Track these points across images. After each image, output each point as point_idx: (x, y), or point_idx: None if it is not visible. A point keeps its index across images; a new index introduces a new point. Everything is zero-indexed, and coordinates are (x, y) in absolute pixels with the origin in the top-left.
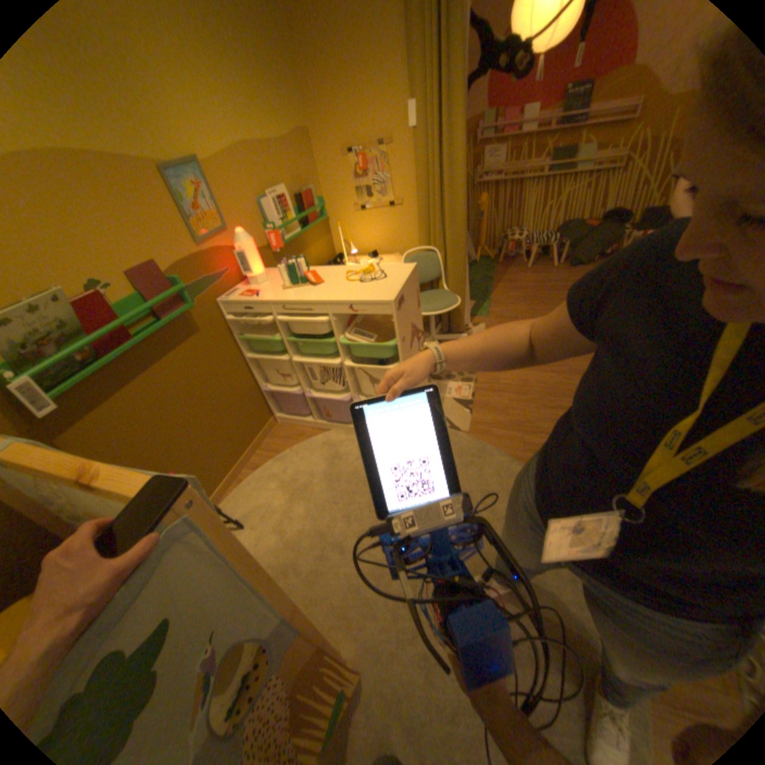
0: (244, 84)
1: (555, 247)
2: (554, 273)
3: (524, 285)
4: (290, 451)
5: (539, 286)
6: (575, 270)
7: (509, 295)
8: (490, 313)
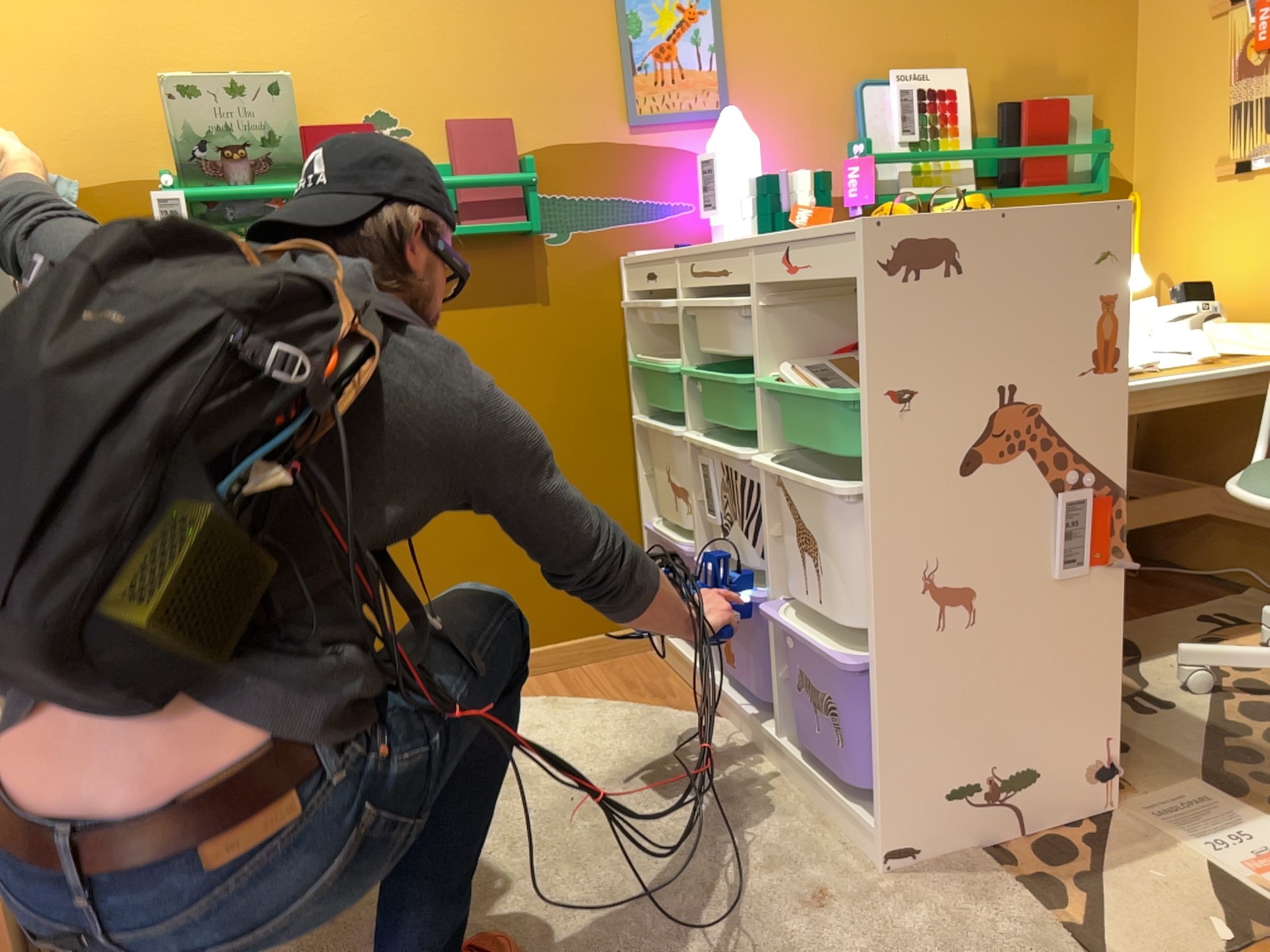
0: None
1: None
2: None
3: None
4: (592, 704)
5: None
6: None
7: None
8: None
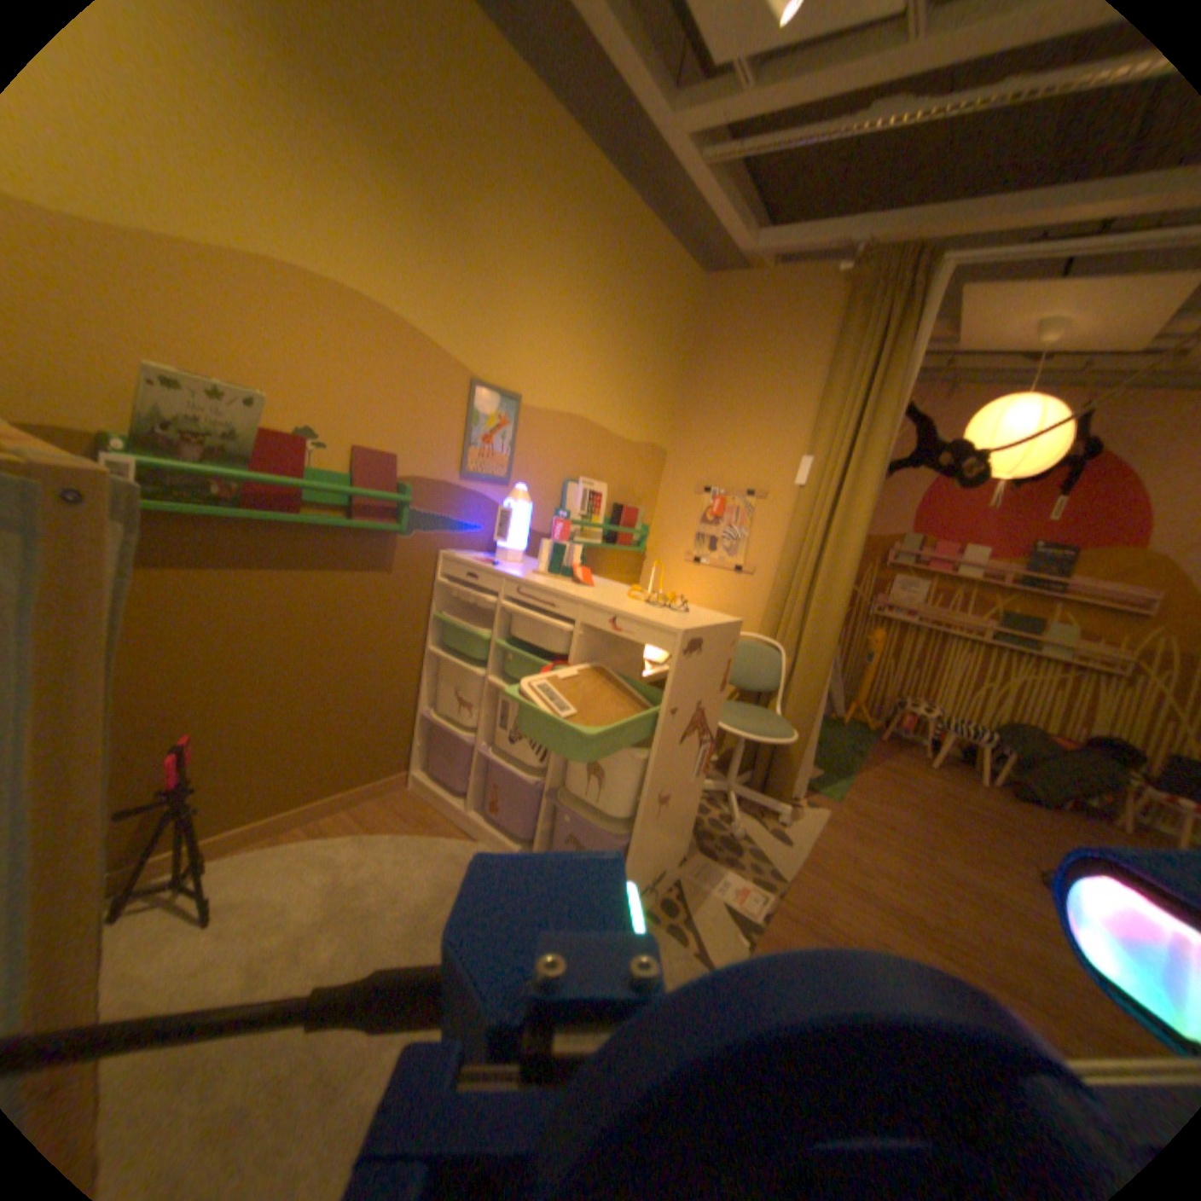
0: (616, 376)
1: (991, 759)
2: (982, 796)
3: (921, 790)
4: (392, 842)
5: (951, 803)
6: (1025, 810)
7: (890, 792)
8: (846, 802)
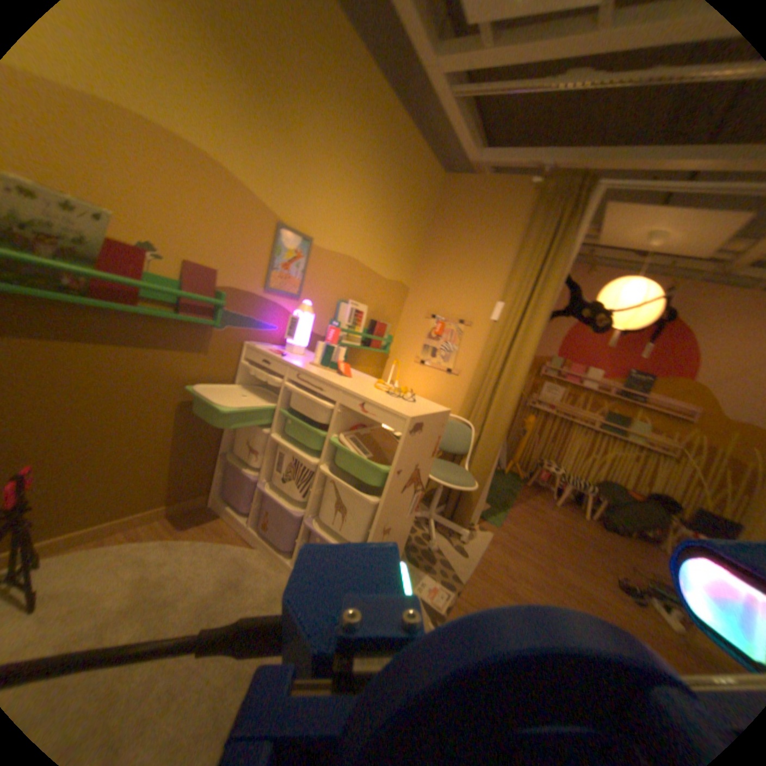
0: (380, 233)
1: (591, 502)
2: (585, 526)
3: (549, 521)
4: (191, 547)
5: (566, 531)
6: (610, 536)
7: (530, 522)
8: (503, 528)
